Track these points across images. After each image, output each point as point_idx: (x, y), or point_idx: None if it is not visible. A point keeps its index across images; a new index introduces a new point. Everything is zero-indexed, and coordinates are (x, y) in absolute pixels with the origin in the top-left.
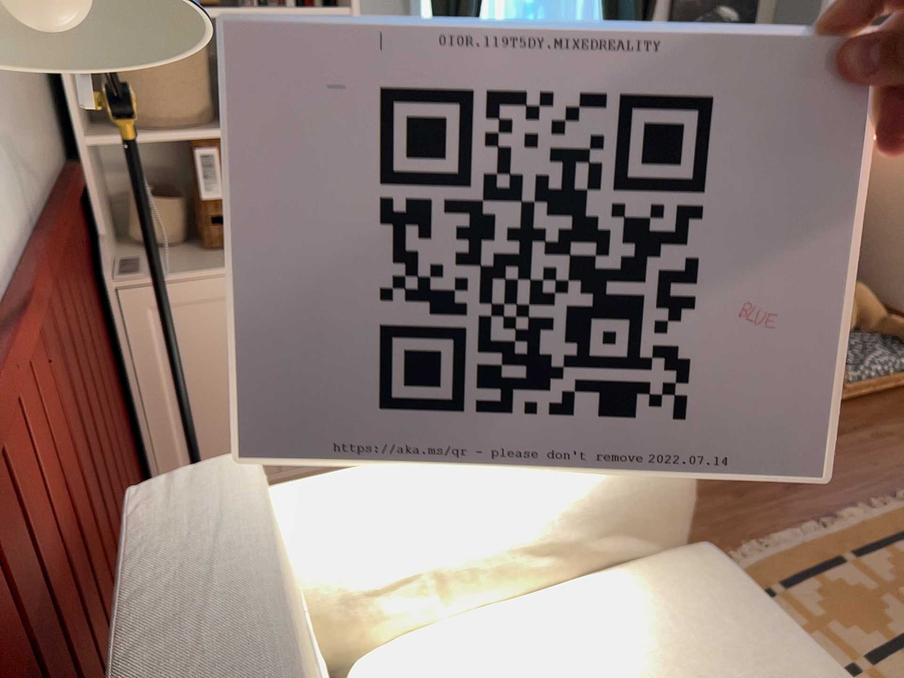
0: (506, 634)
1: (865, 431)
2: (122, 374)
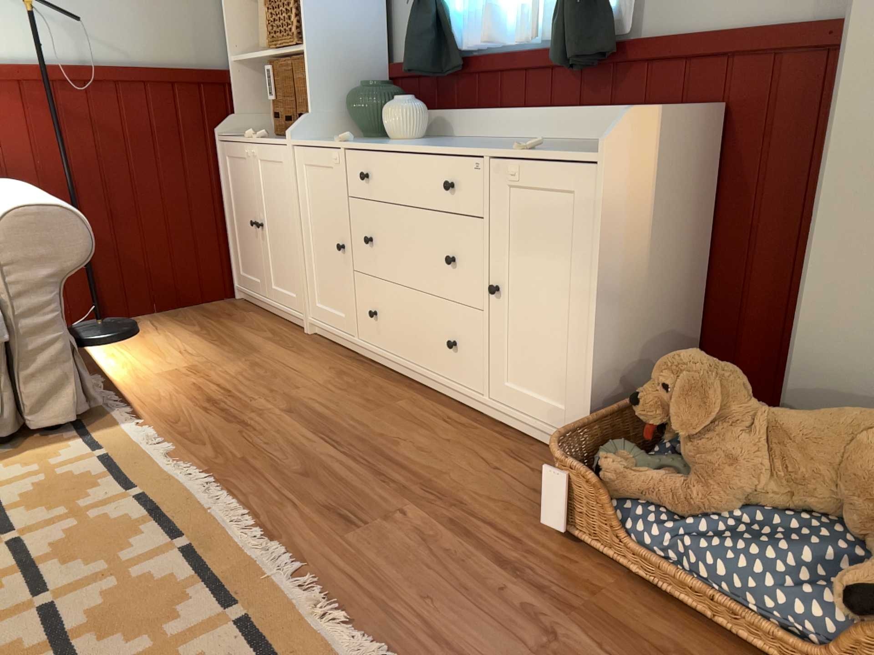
0: None
1: (542, 596)
2: (222, 195)
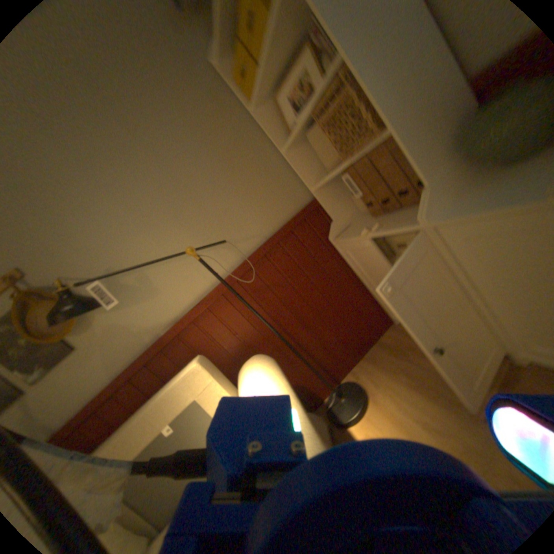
0: None
1: None
2: (354, 270)
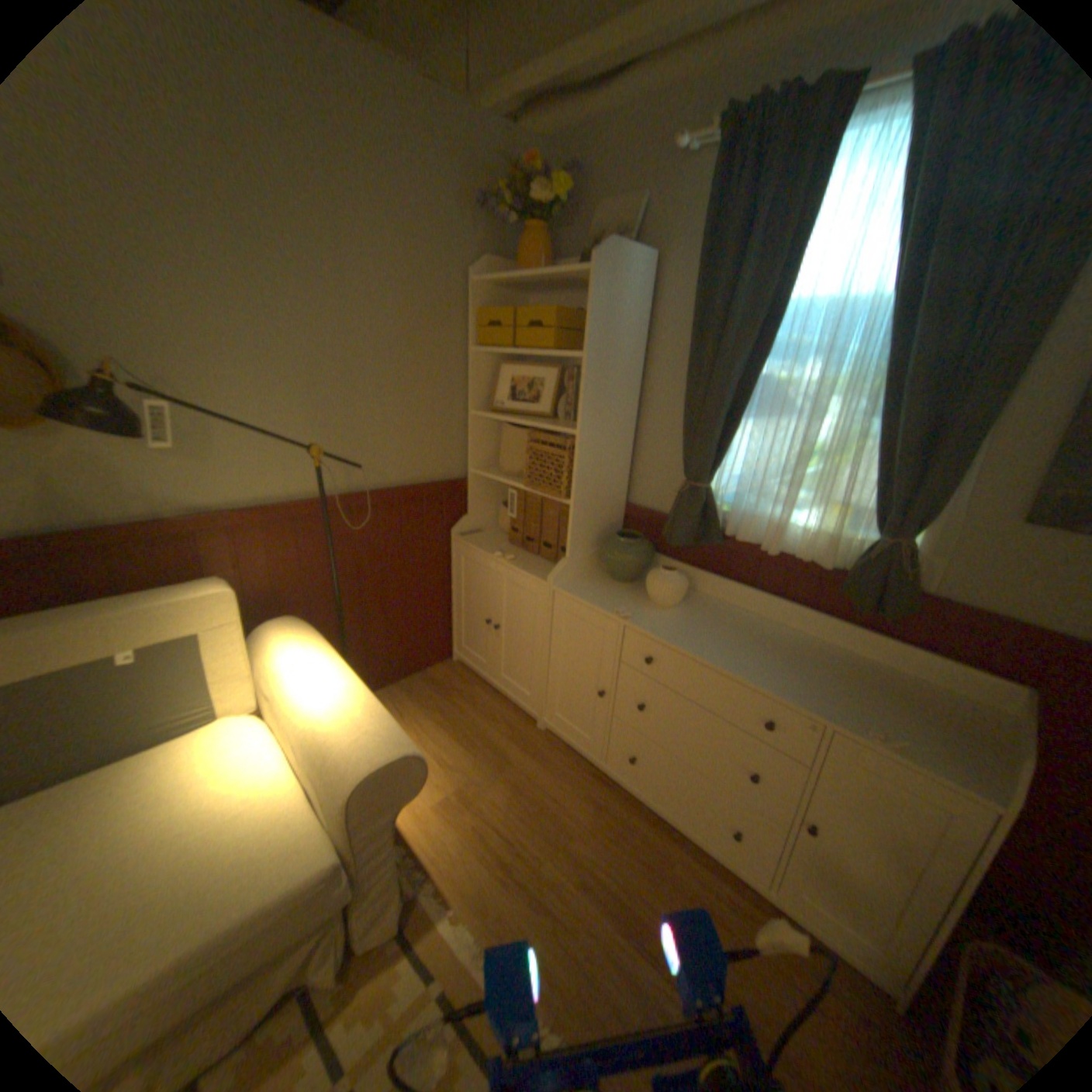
0: (258, 763)
1: None
2: (451, 580)
